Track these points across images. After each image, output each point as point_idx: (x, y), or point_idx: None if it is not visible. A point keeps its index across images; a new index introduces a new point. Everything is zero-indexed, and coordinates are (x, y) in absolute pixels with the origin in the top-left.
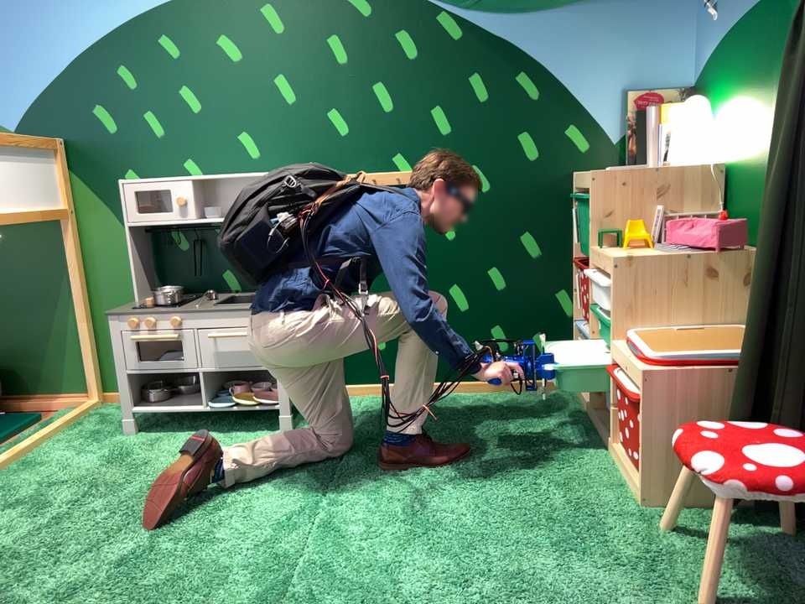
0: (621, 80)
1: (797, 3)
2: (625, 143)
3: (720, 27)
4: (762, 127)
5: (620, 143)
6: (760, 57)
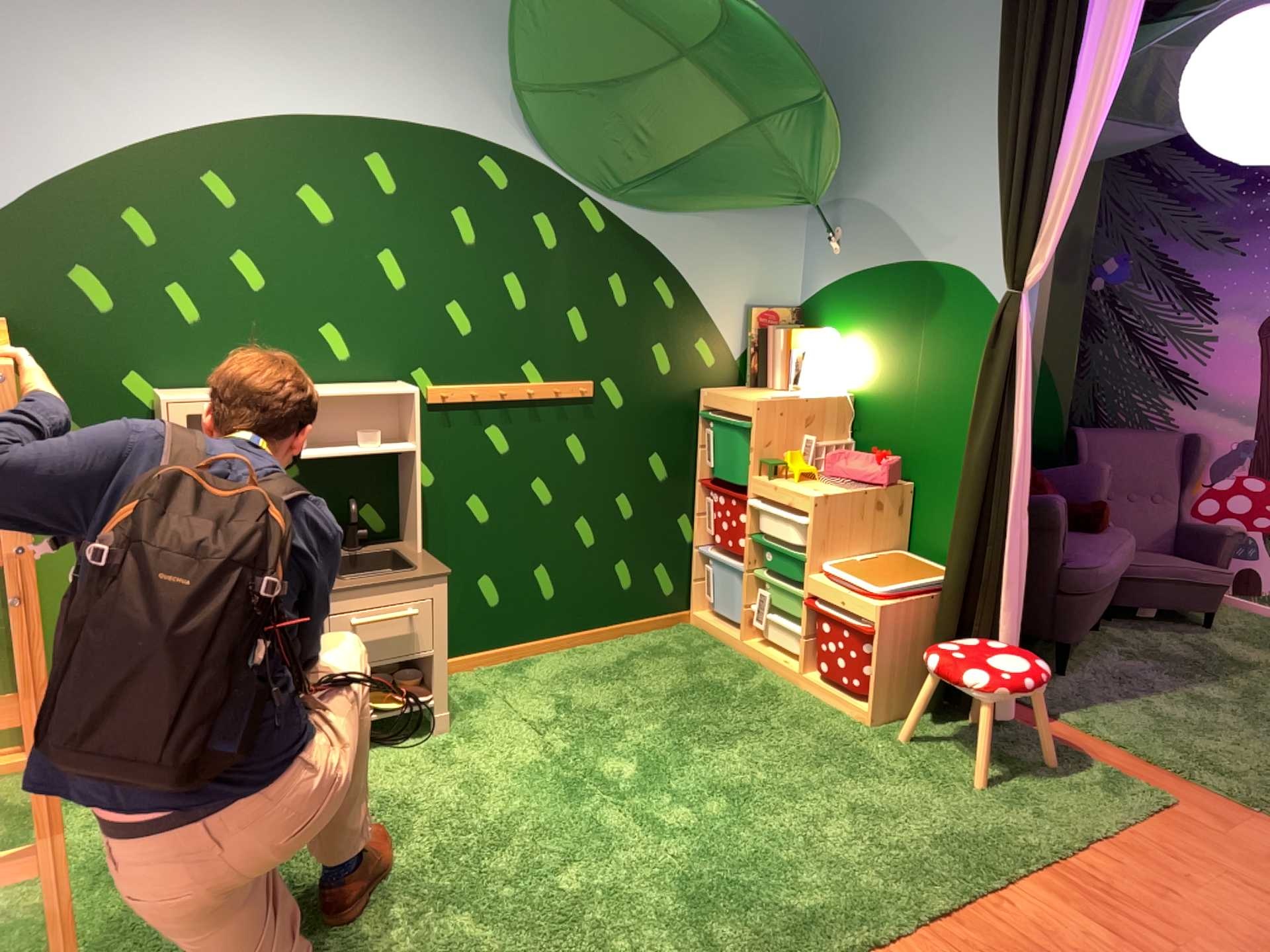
0: (743, 296)
1: (940, 287)
2: (743, 360)
3: (840, 268)
4: (898, 375)
5: (739, 360)
6: (896, 315)
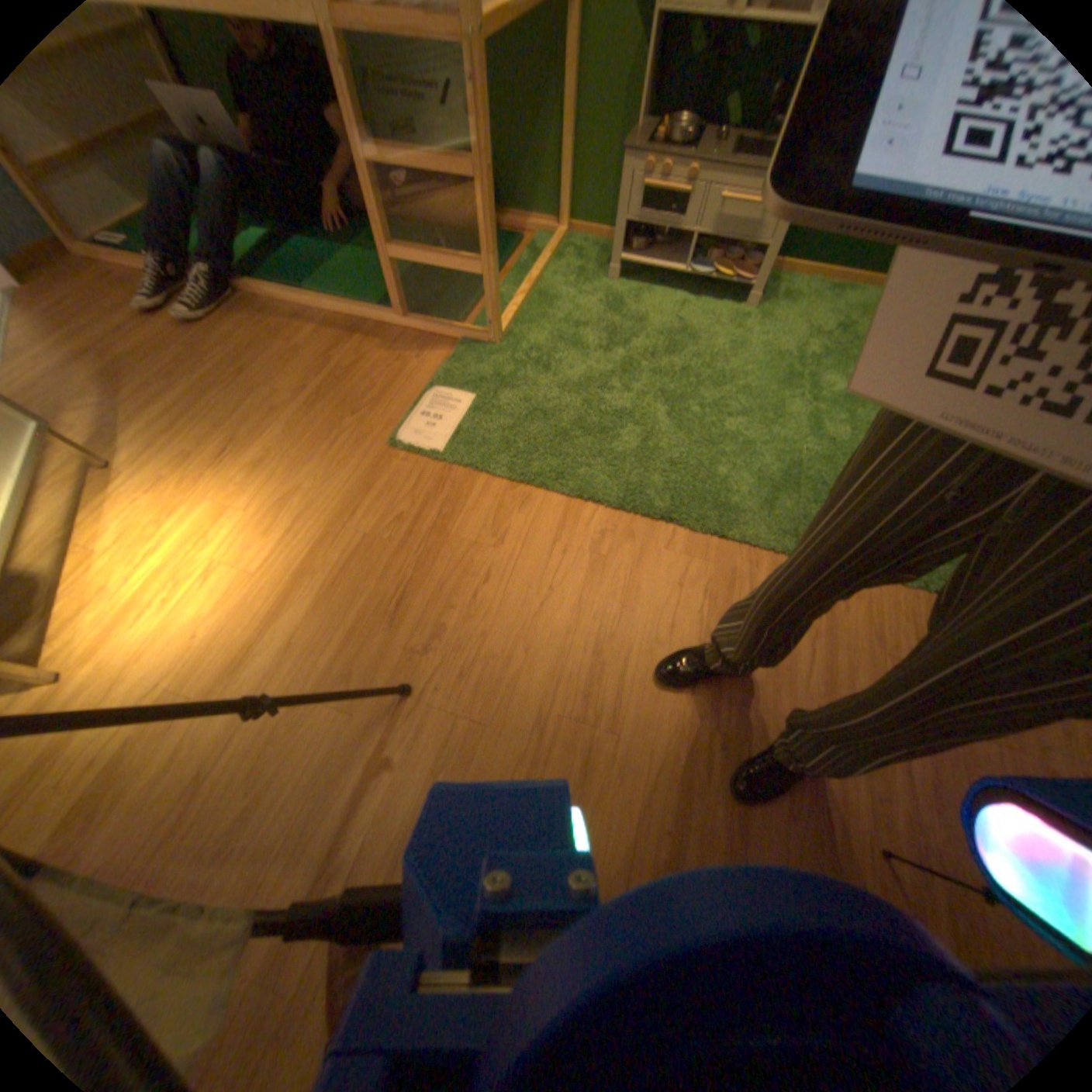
0: None
1: None
2: None
3: None
4: None
5: None
6: None
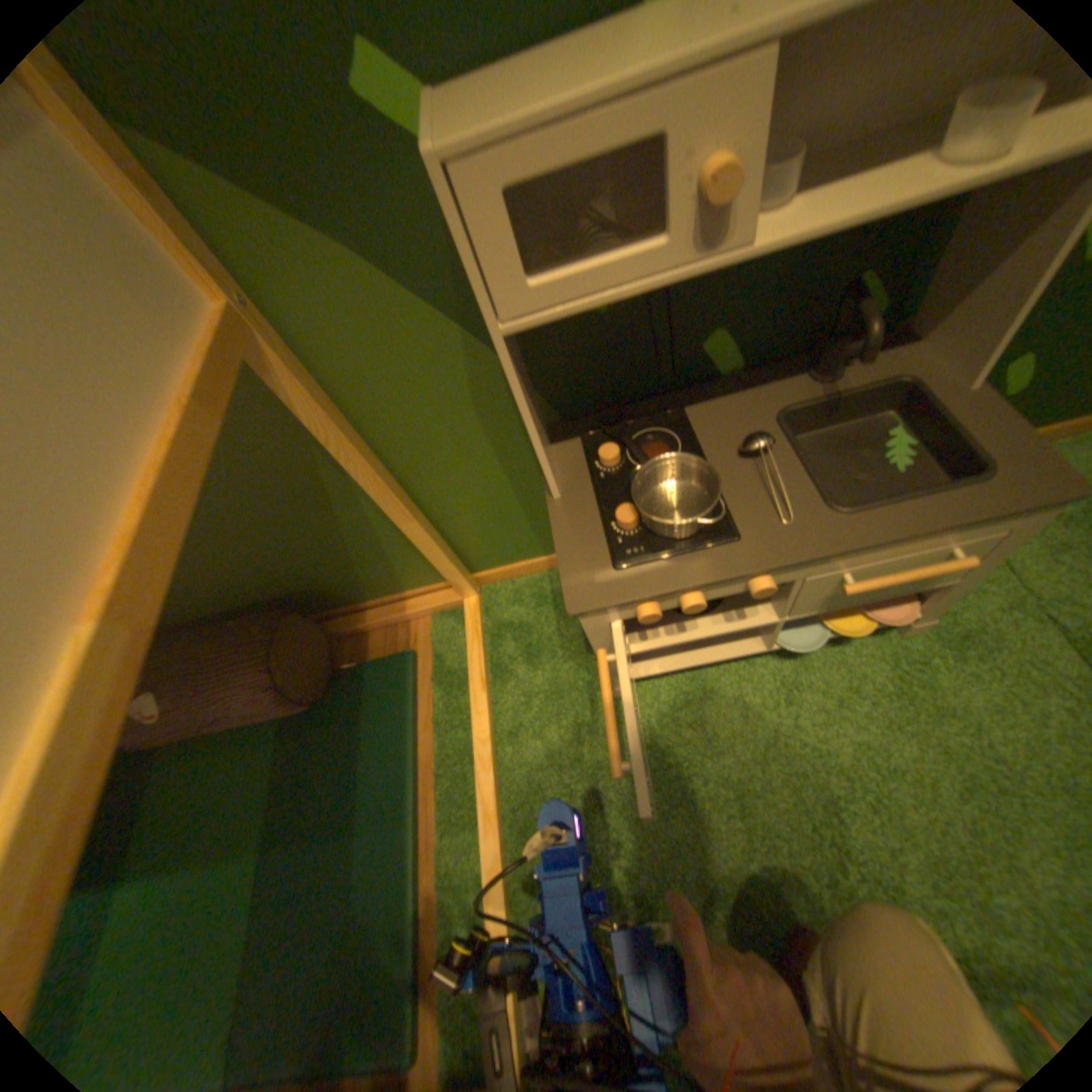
0: None
1: None
2: None
3: None
4: None
5: None
6: None
